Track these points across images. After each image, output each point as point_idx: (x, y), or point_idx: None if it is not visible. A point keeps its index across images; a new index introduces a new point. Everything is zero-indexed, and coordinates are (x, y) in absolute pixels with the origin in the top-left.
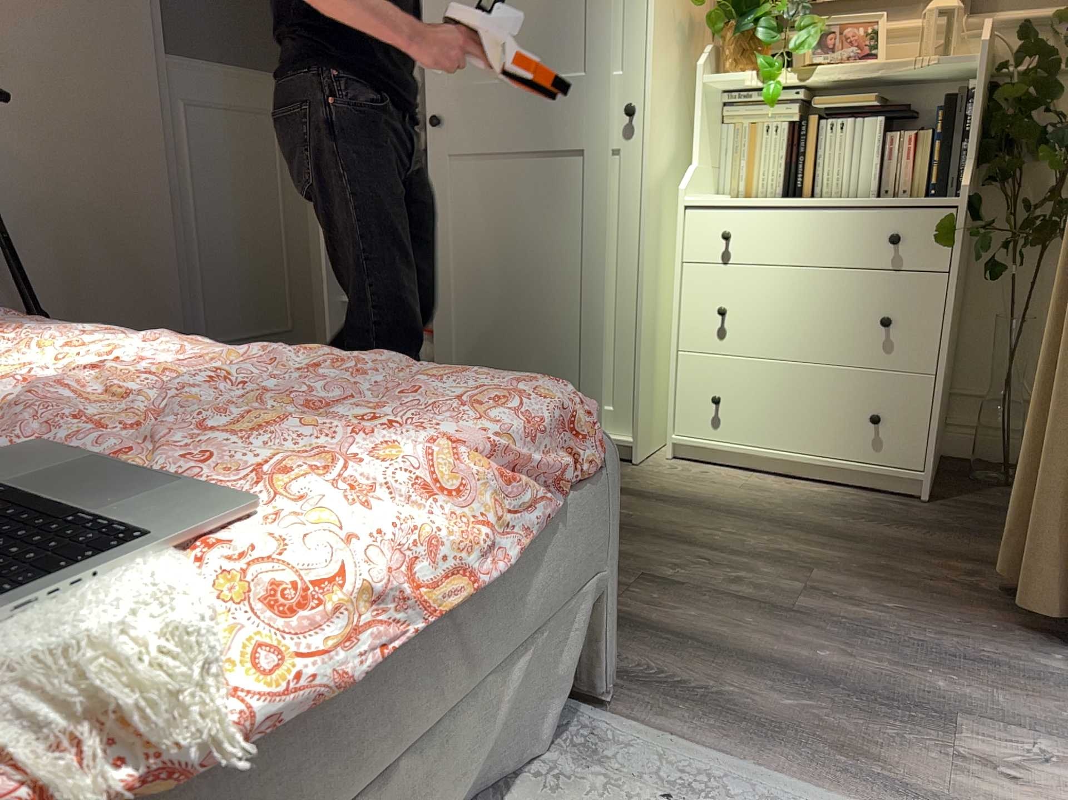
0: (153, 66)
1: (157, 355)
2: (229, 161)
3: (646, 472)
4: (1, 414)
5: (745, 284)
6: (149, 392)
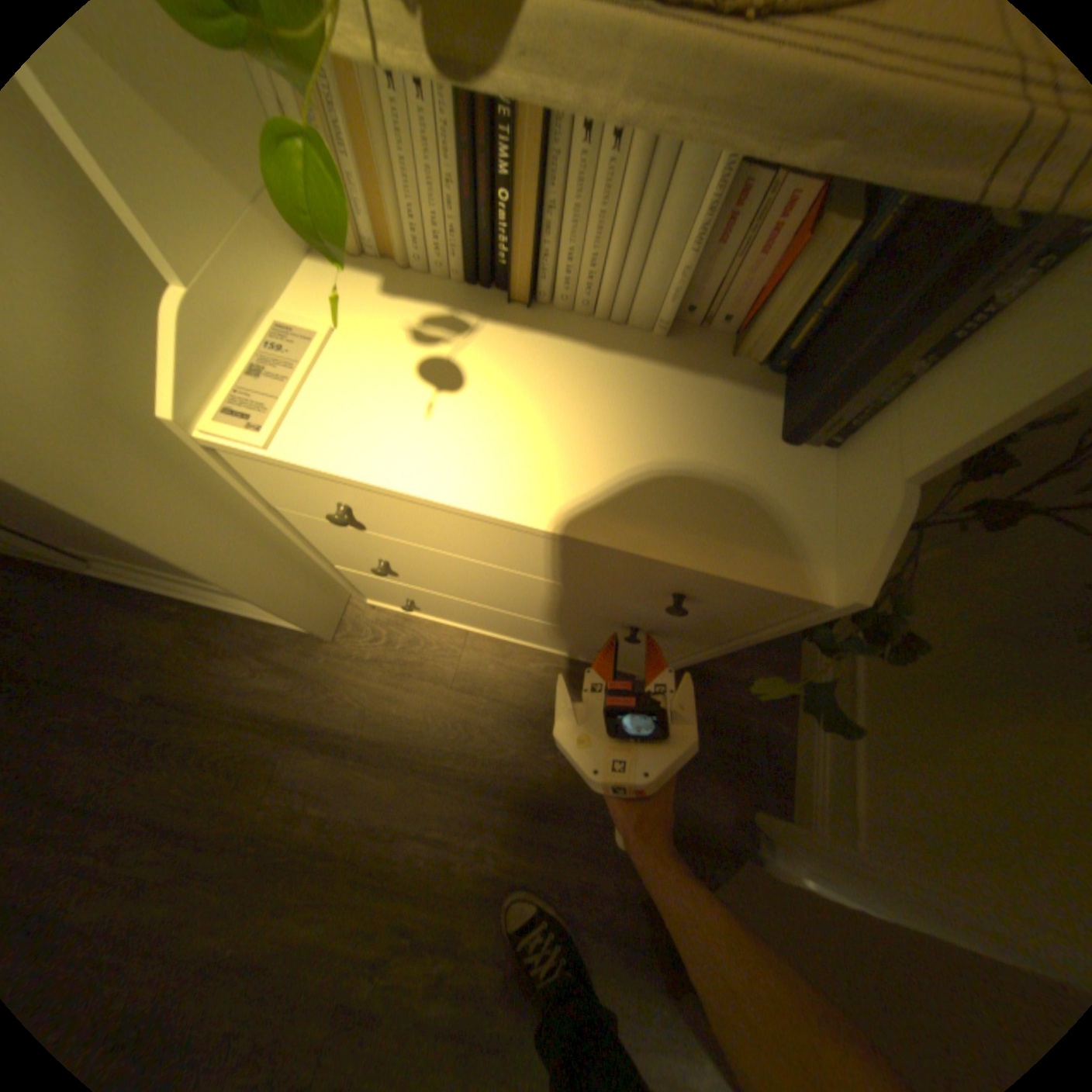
0: None
1: None
2: None
3: (343, 660)
4: None
5: (407, 554)
6: None
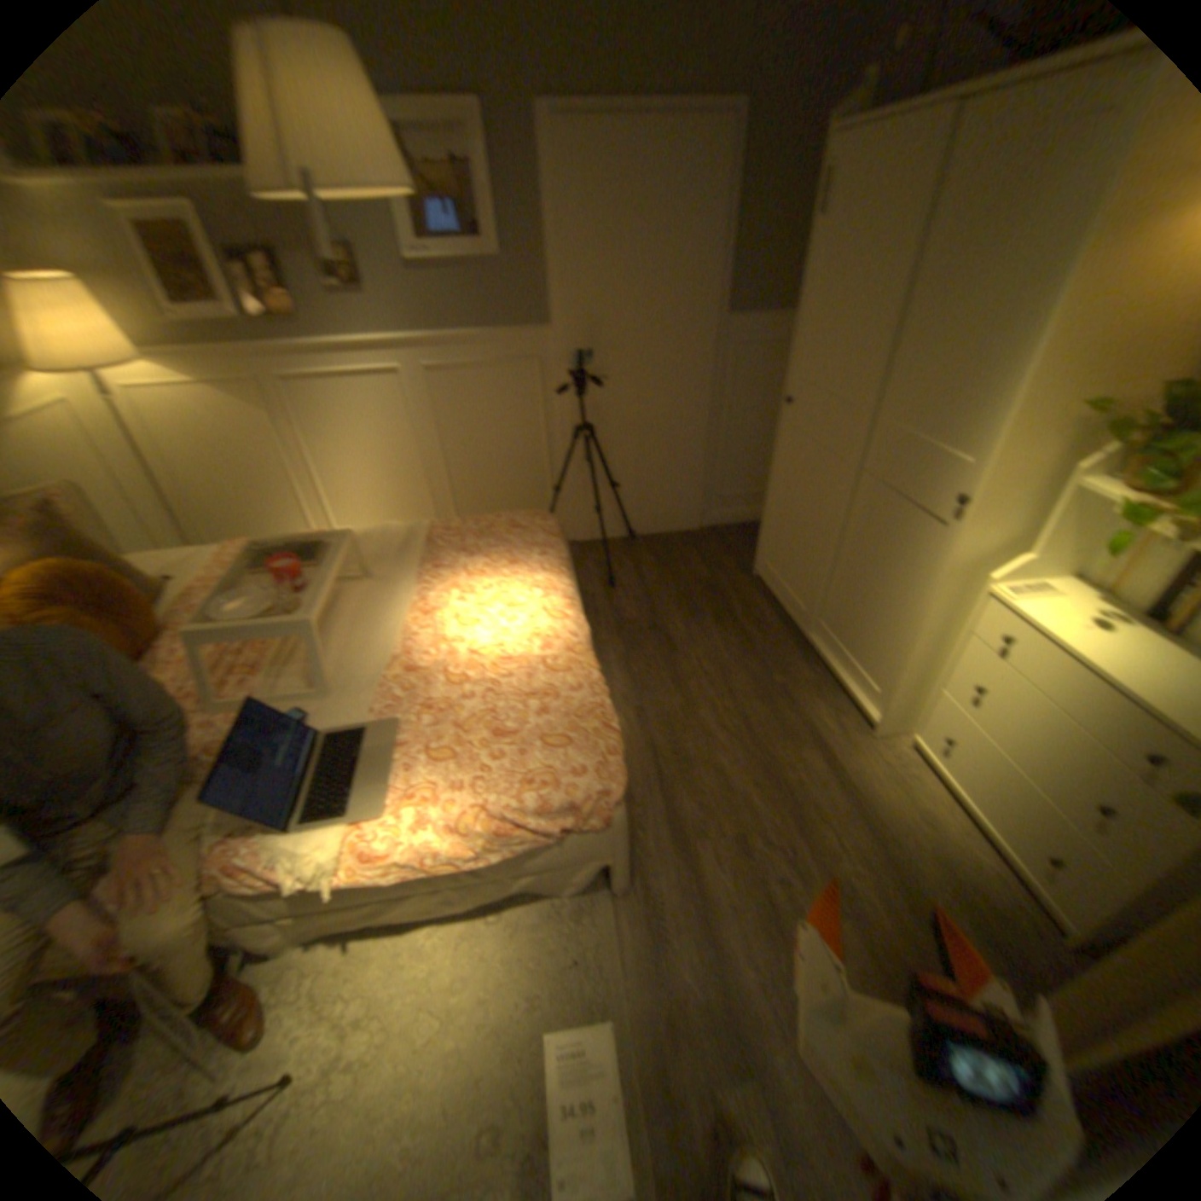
0: (715, 328)
1: (530, 630)
2: (761, 382)
3: (874, 749)
4: (441, 666)
5: (1011, 684)
6: (484, 676)
